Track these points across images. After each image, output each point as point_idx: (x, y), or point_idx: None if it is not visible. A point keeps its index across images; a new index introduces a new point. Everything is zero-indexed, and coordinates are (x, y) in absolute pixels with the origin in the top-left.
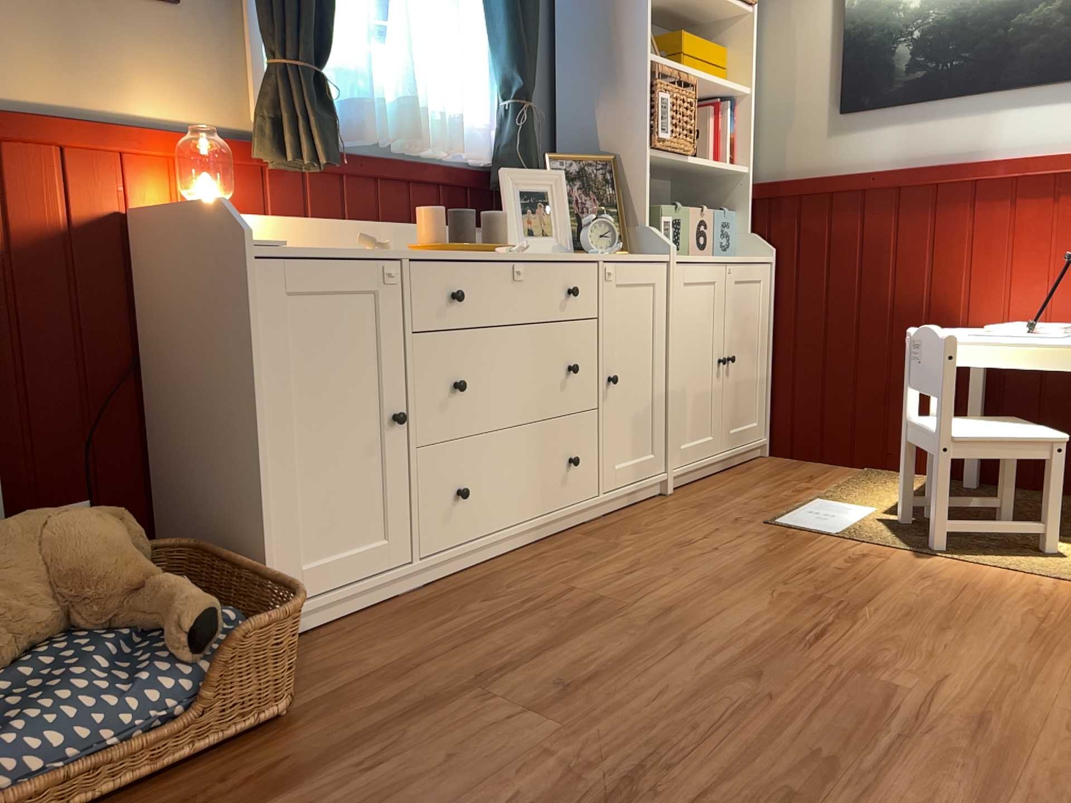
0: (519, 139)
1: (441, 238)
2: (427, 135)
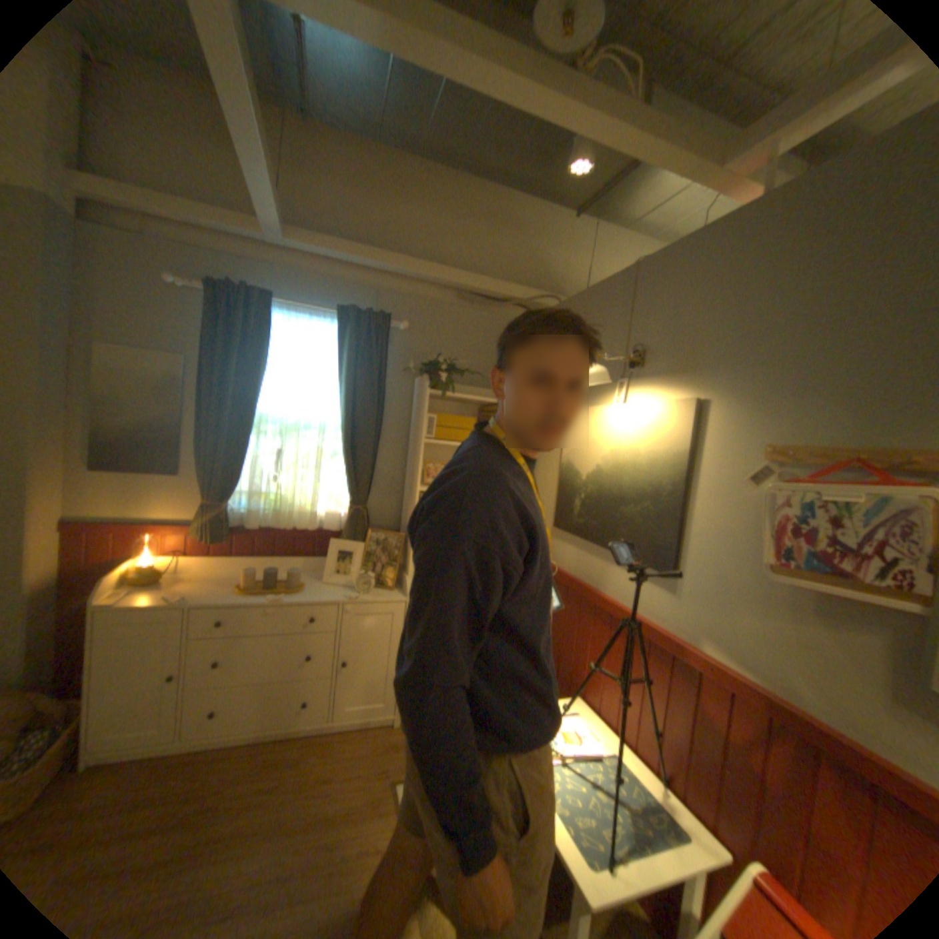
0: (347, 525)
1: (249, 586)
2: (304, 519)
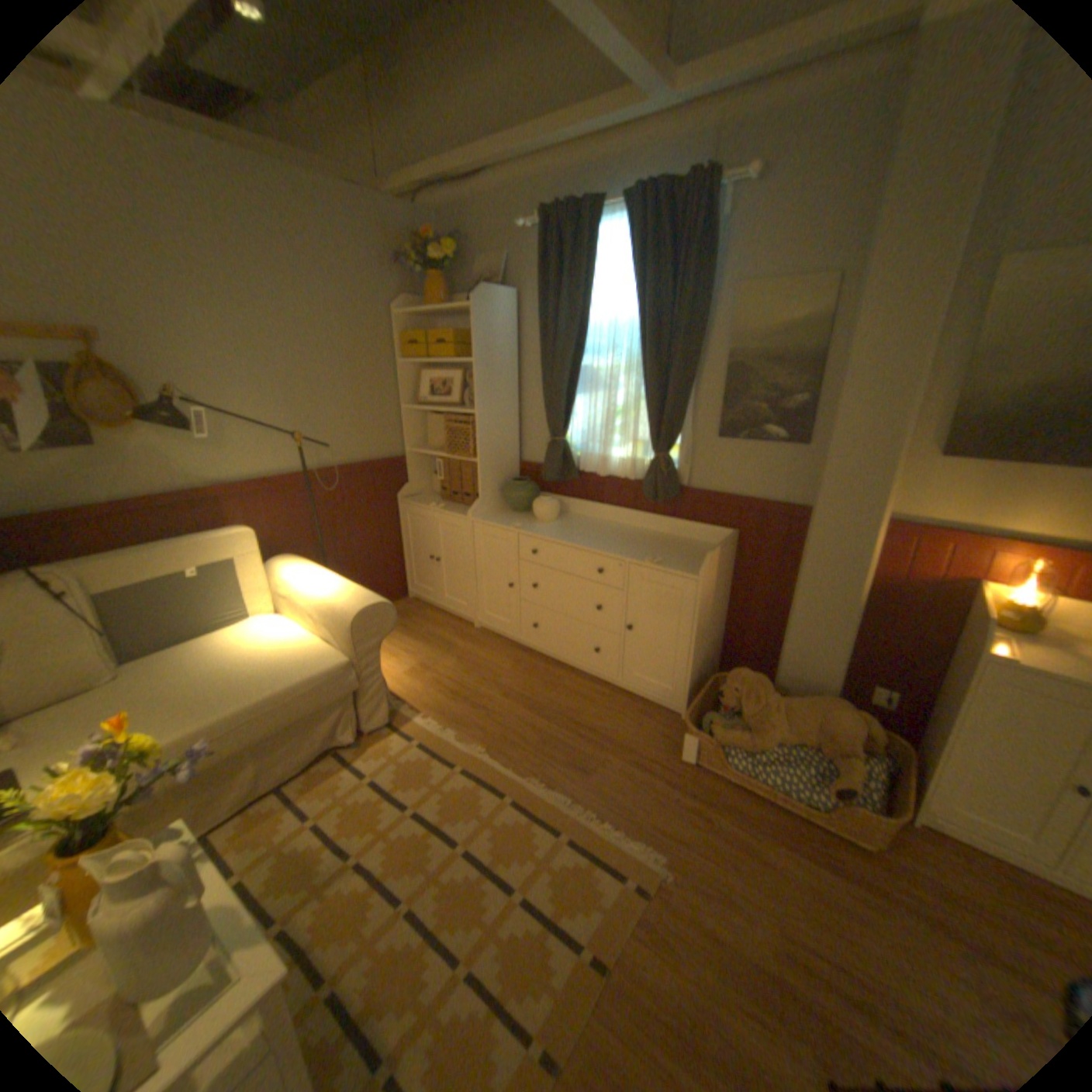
0: None
1: None
2: None
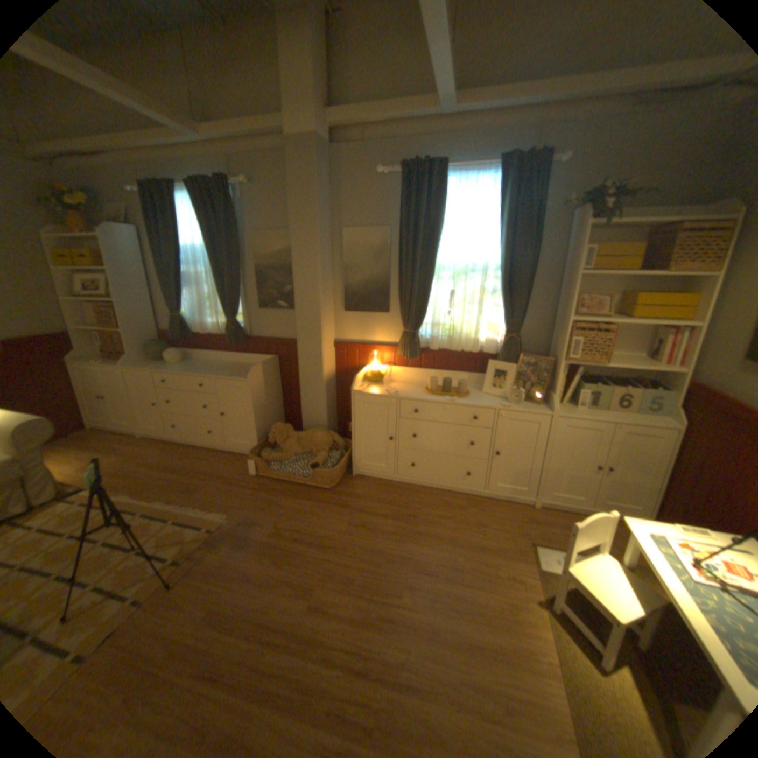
0: (502, 349)
1: (432, 389)
2: (468, 343)
